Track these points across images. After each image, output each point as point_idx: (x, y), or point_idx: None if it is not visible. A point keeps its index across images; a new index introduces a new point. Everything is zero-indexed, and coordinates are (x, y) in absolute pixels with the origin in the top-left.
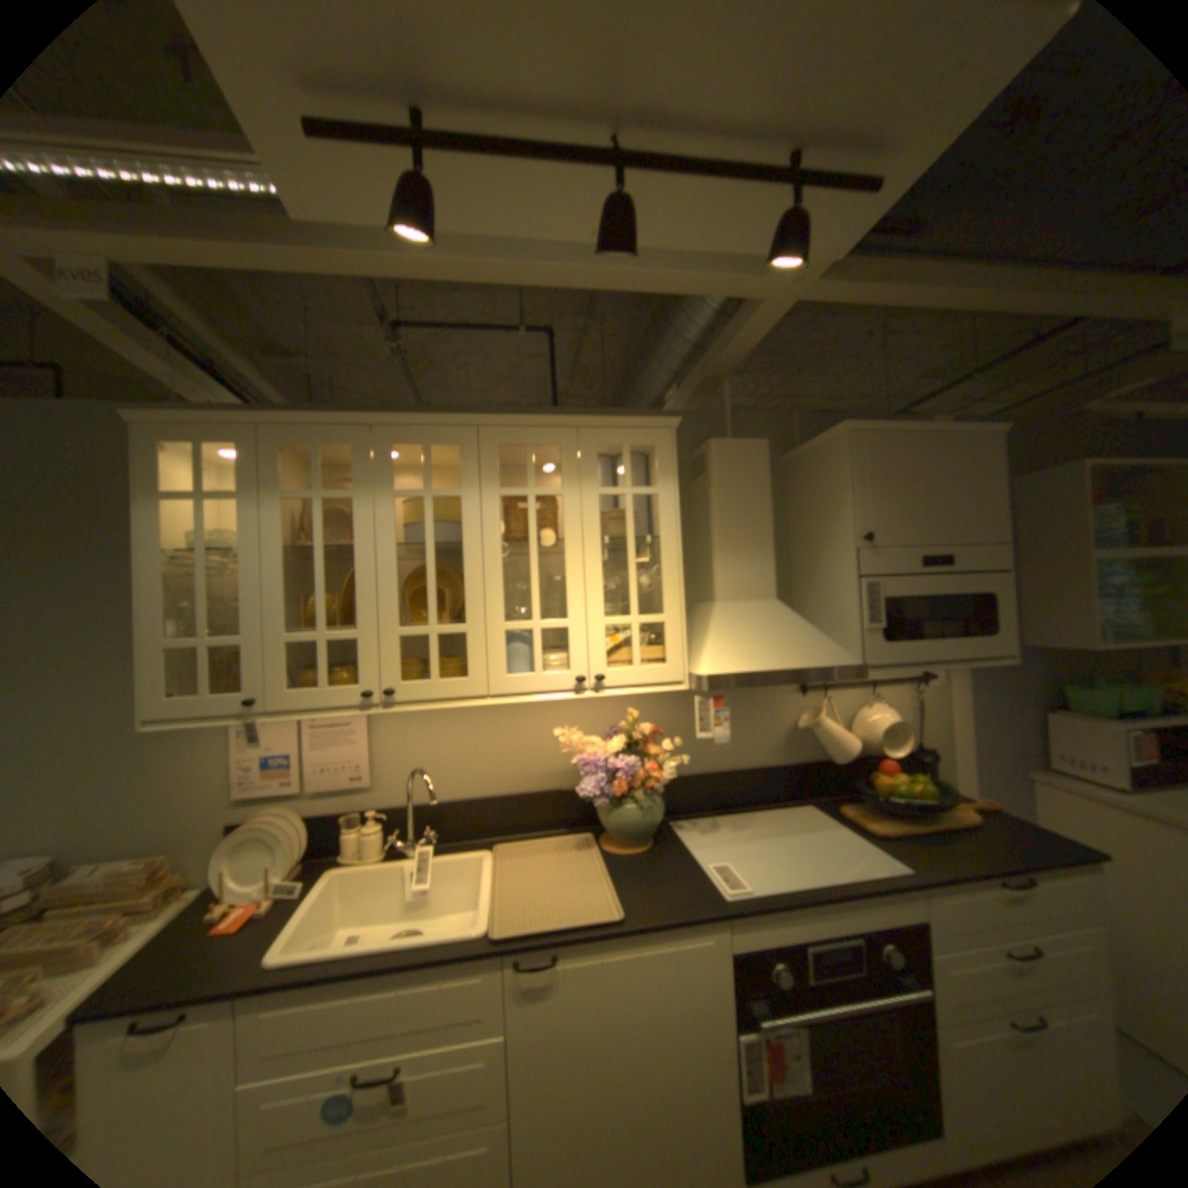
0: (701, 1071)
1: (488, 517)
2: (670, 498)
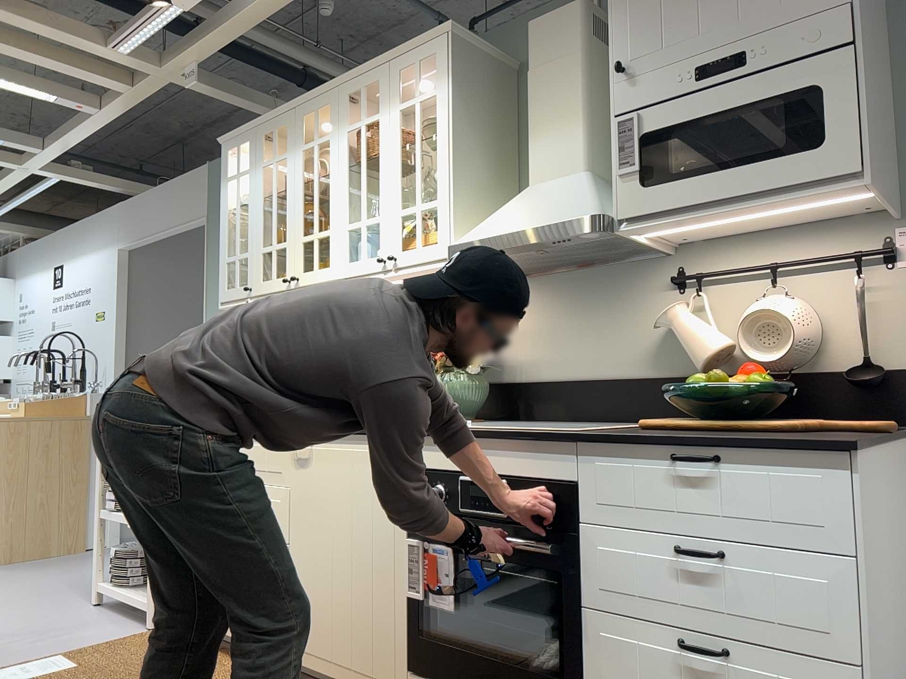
0: (382, 555)
1: (340, 150)
2: (443, 95)
